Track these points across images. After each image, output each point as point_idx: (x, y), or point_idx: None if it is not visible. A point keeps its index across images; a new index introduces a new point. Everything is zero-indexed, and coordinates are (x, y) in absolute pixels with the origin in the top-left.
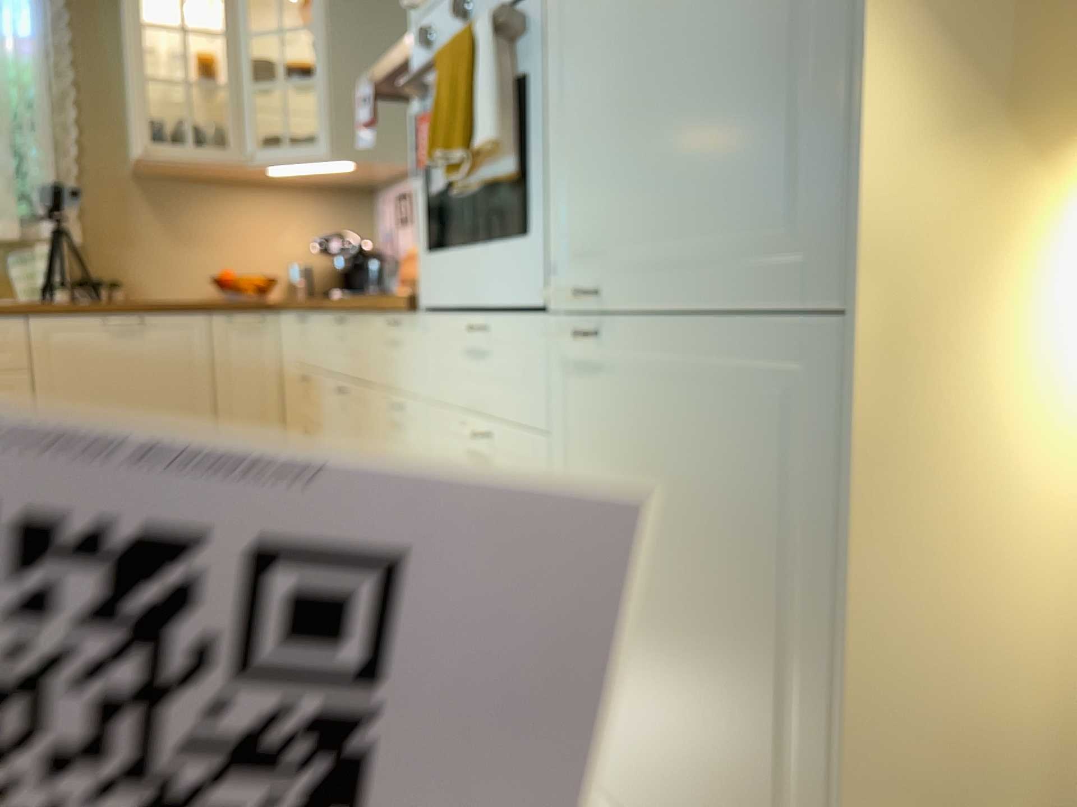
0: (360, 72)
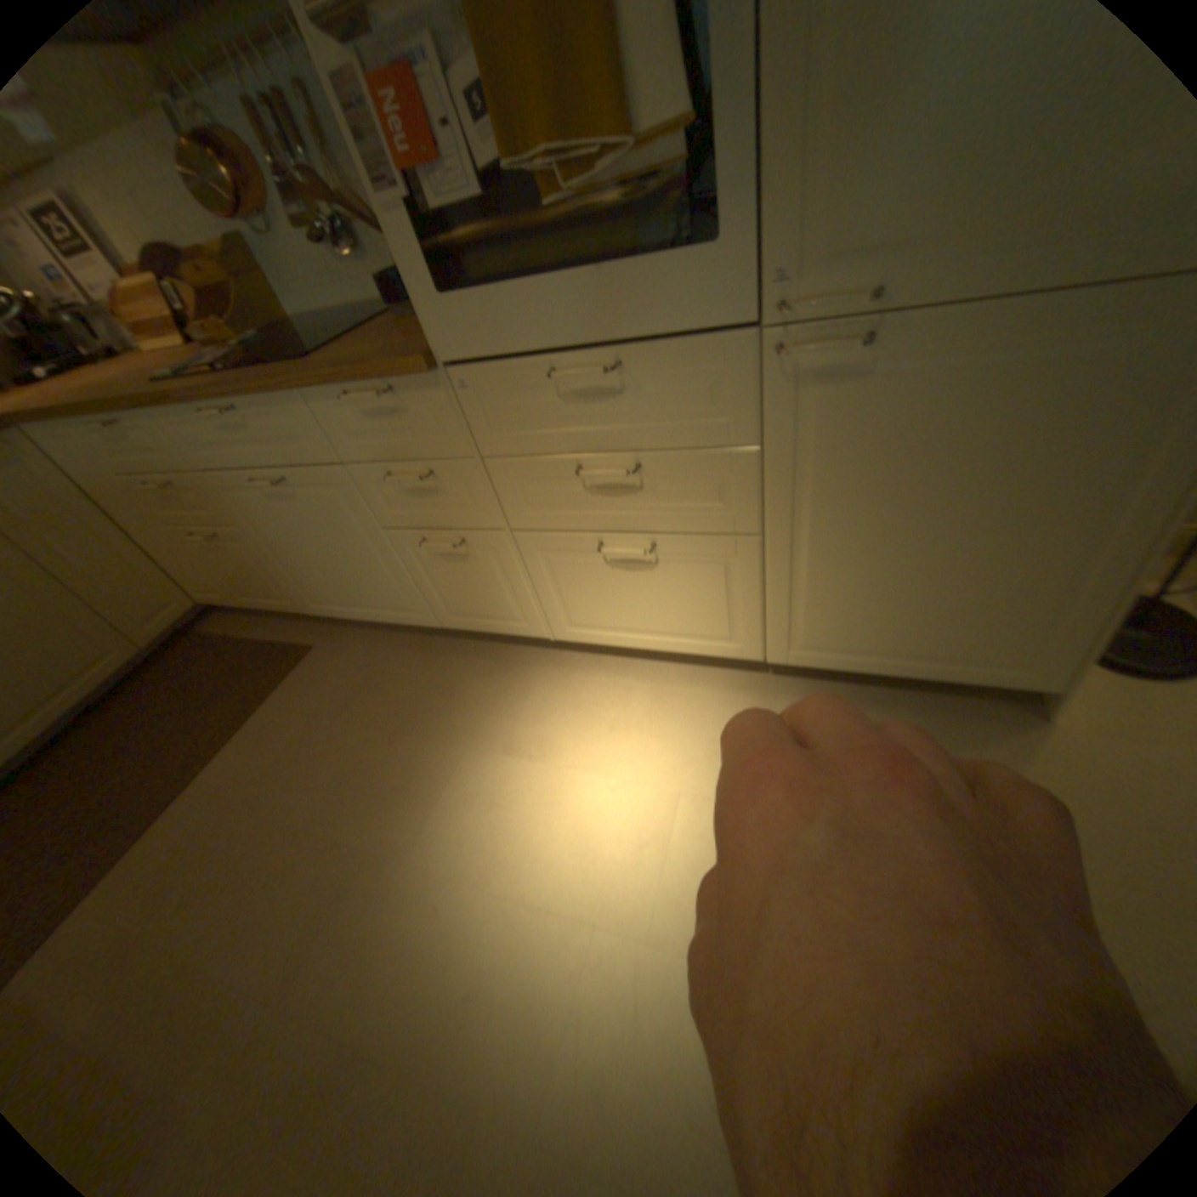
0: None
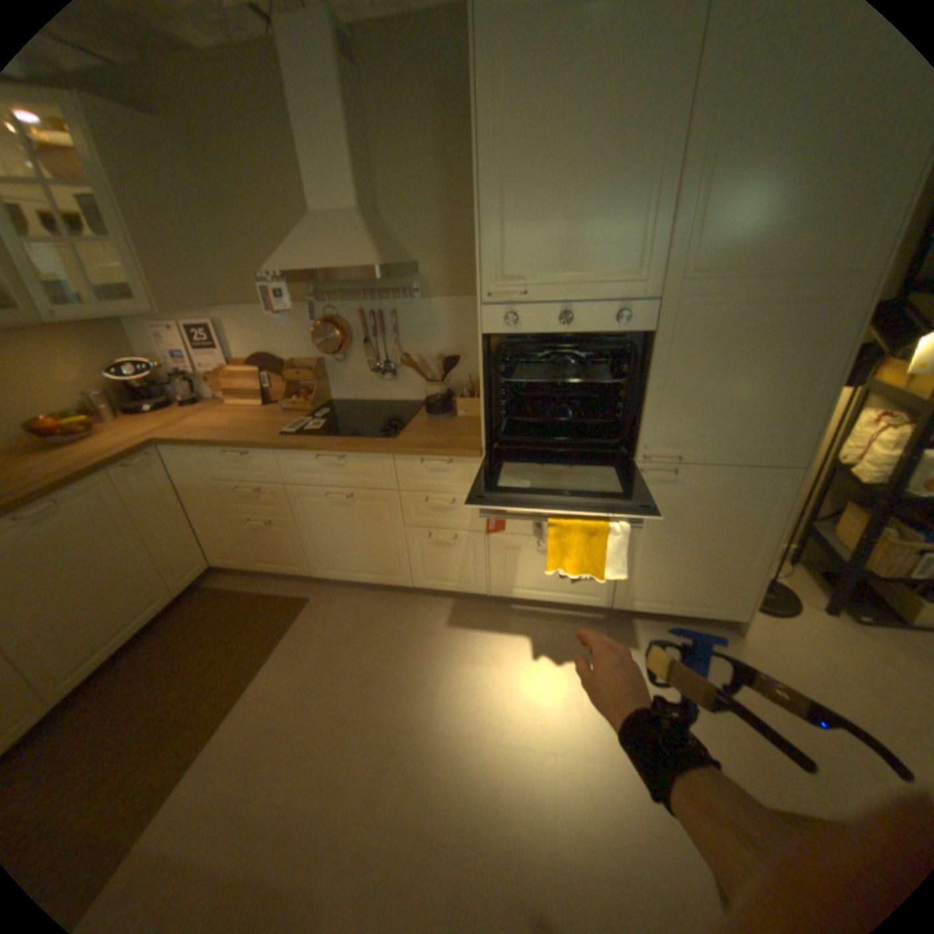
0: (153, 232)
